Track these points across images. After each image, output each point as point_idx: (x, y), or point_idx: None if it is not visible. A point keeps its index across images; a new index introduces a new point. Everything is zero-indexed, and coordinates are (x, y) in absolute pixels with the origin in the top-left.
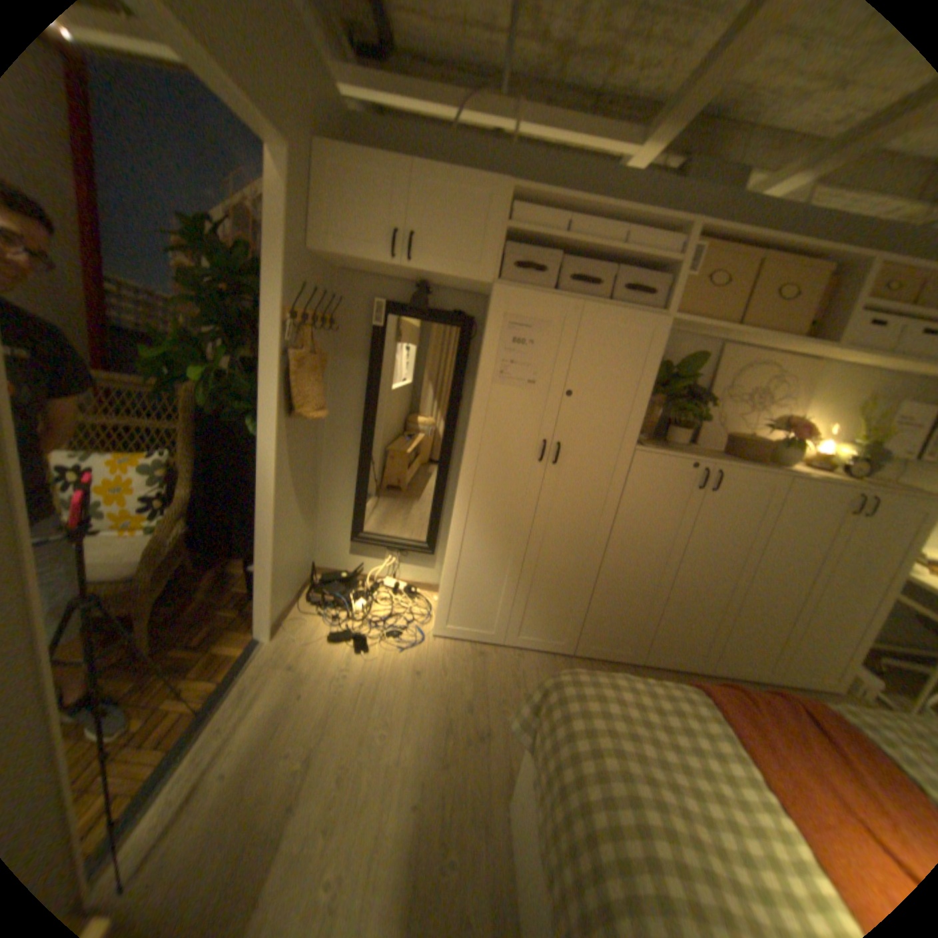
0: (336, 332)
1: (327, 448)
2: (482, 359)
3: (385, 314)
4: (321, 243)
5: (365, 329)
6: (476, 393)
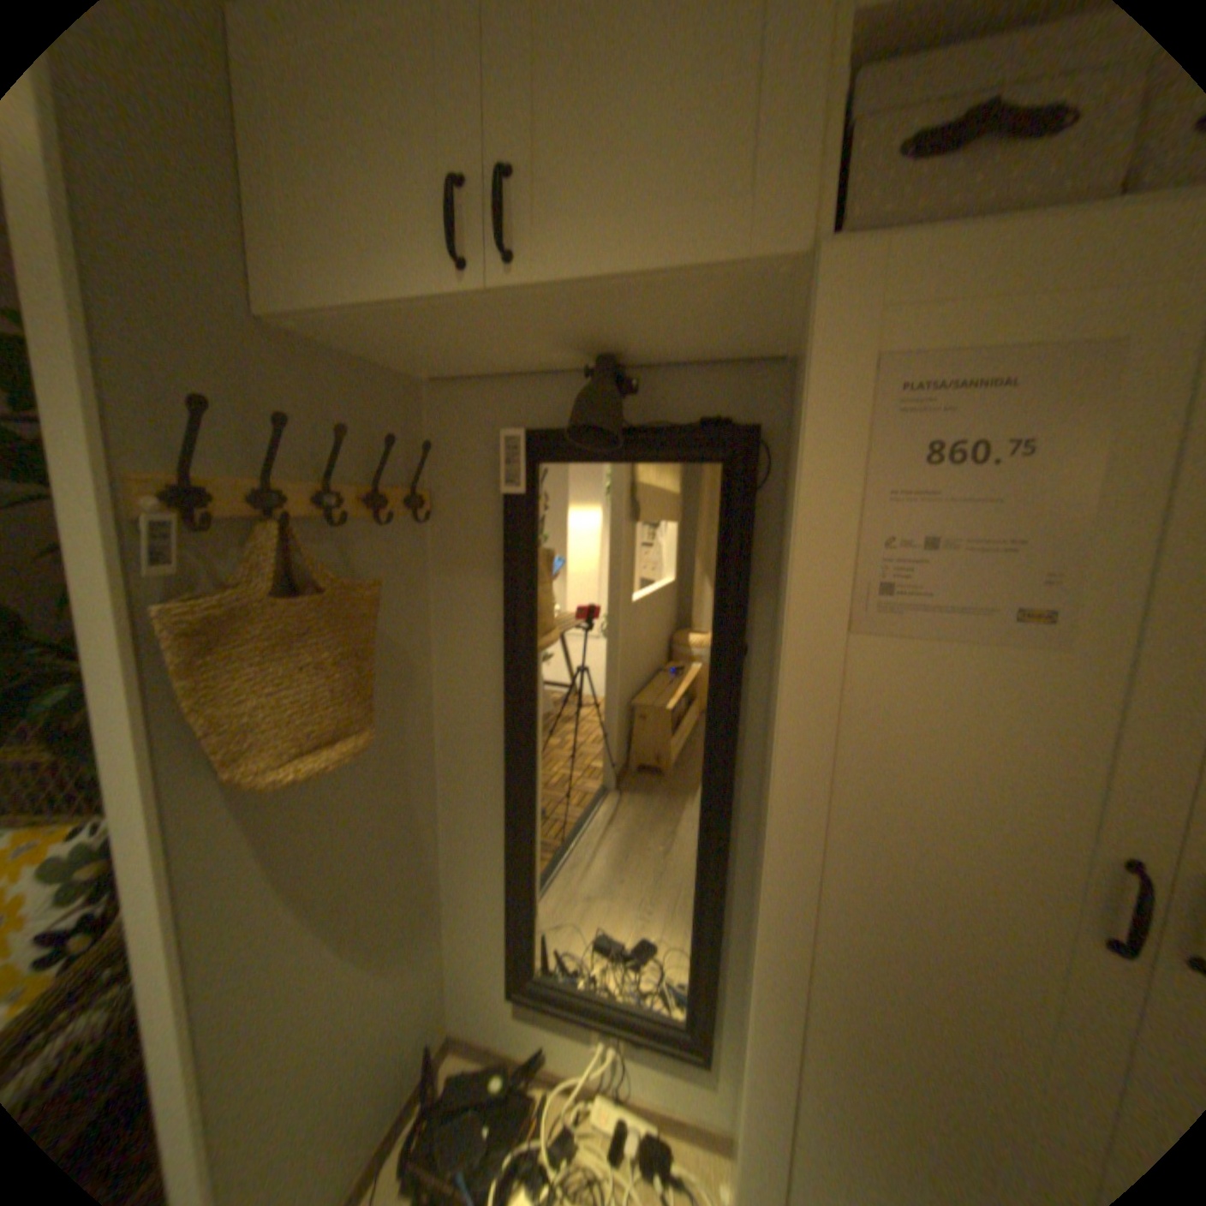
0: (437, 520)
1: (446, 774)
2: (798, 542)
3: (531, 460)
4: (282, 285)
5: (495, 502)
6: (789, 671)
